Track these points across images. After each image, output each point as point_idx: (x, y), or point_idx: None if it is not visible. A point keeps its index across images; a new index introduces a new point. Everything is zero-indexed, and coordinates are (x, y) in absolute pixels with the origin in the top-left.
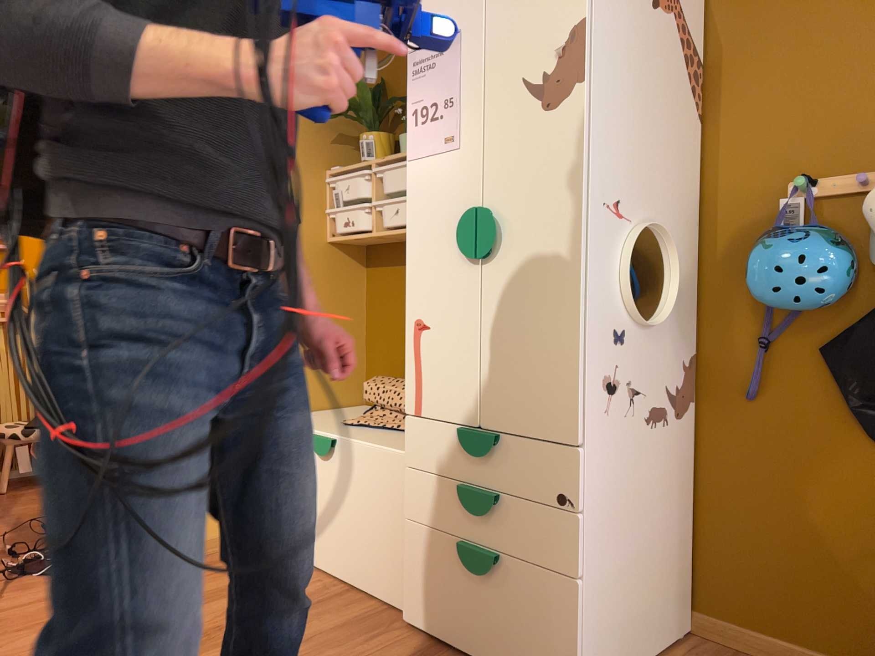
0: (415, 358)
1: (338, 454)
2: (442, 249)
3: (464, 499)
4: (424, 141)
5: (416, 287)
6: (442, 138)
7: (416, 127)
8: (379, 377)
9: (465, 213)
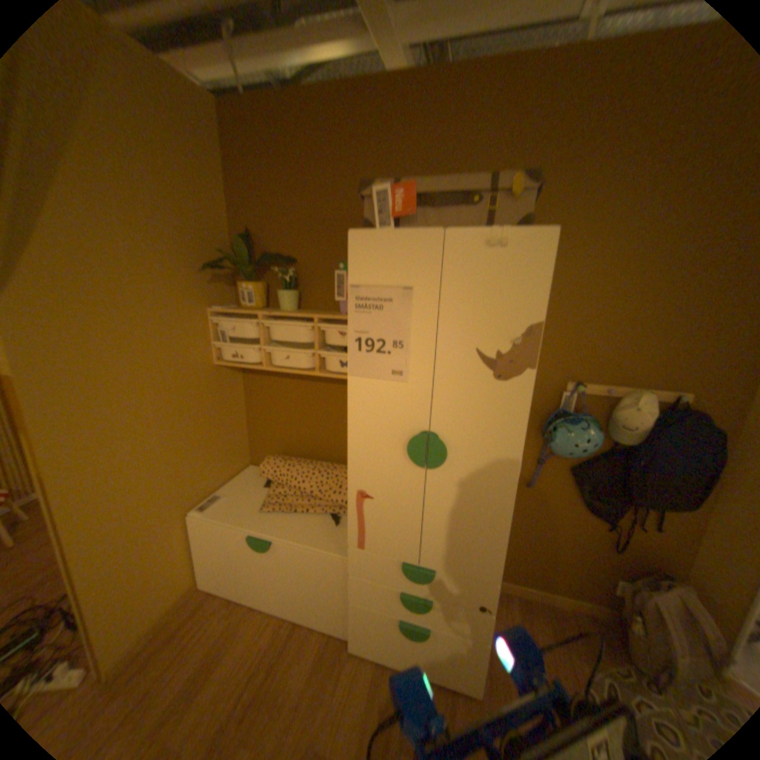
0: (359, 514)
1: (277, 551)
2: (387, 450)
3: (407, 603)
4: (369, 366)
5: (360, 469)
6: (390, 369)
7: (360, 352)
8: (273, 459)
9: (417, 437)
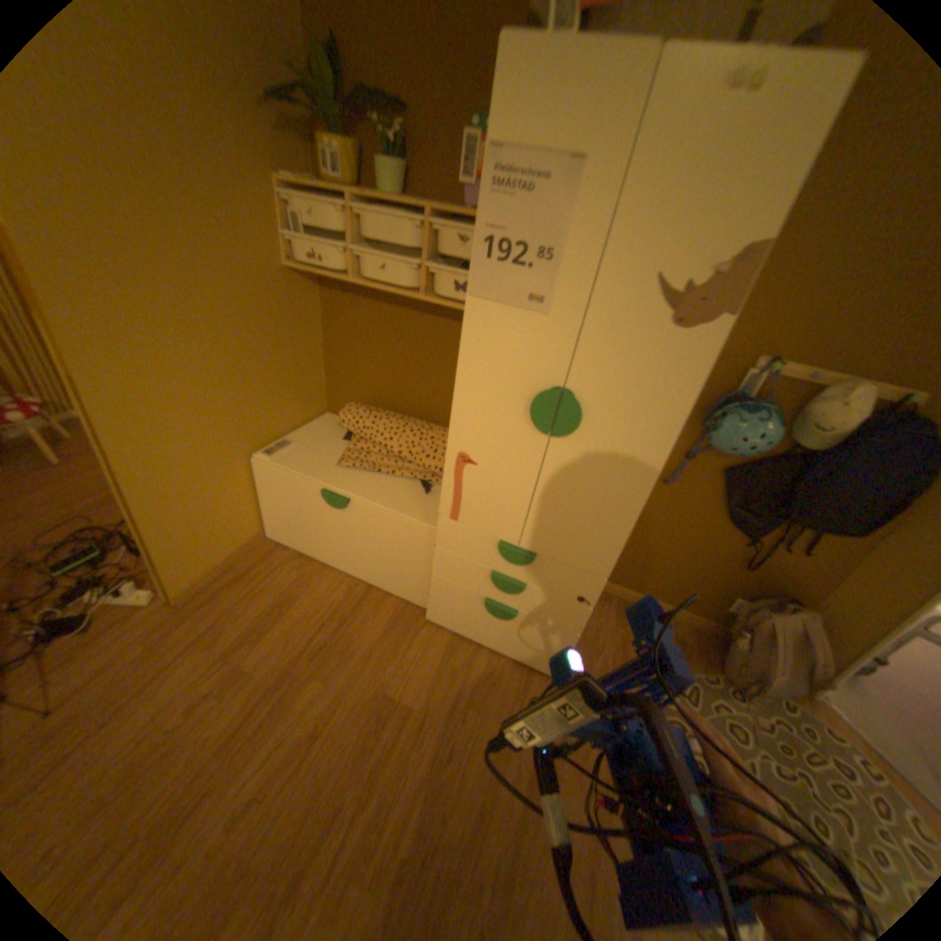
0: (456, 481)
1: (355, 510)
2: (503, 408)
3: (497, 582)
4: (498, 286)
5: (464, 428)
6: (526, 293)
7: (488, 262)
8: (355, 408)
9: (546, 394)
